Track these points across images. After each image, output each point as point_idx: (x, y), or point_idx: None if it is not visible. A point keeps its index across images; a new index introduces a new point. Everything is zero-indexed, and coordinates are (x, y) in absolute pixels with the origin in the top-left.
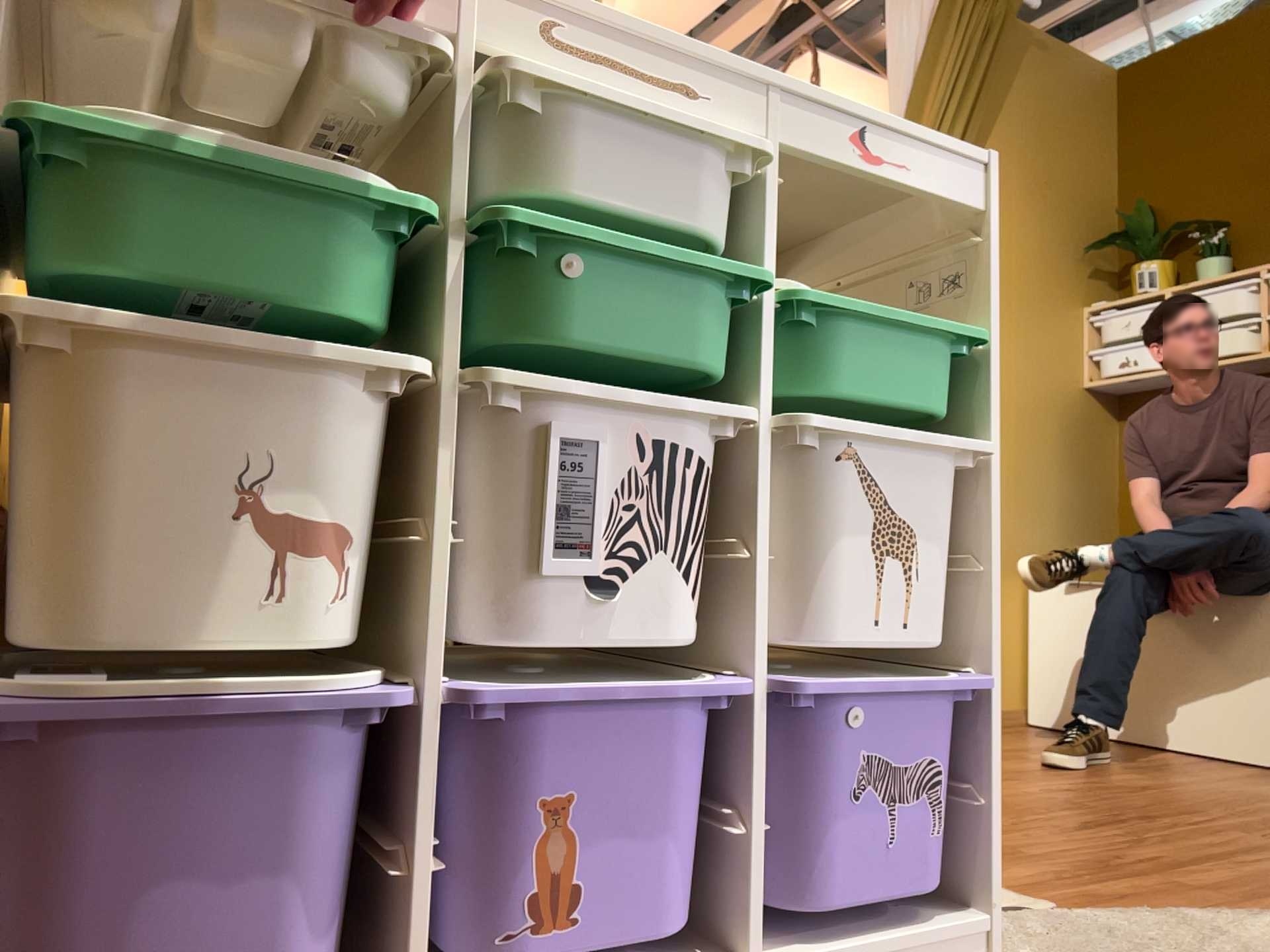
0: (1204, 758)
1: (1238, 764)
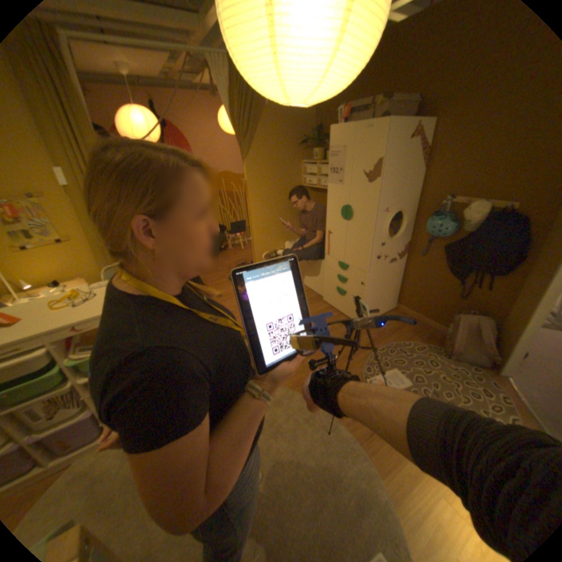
0: (308, 291)
1: (312, 295)
